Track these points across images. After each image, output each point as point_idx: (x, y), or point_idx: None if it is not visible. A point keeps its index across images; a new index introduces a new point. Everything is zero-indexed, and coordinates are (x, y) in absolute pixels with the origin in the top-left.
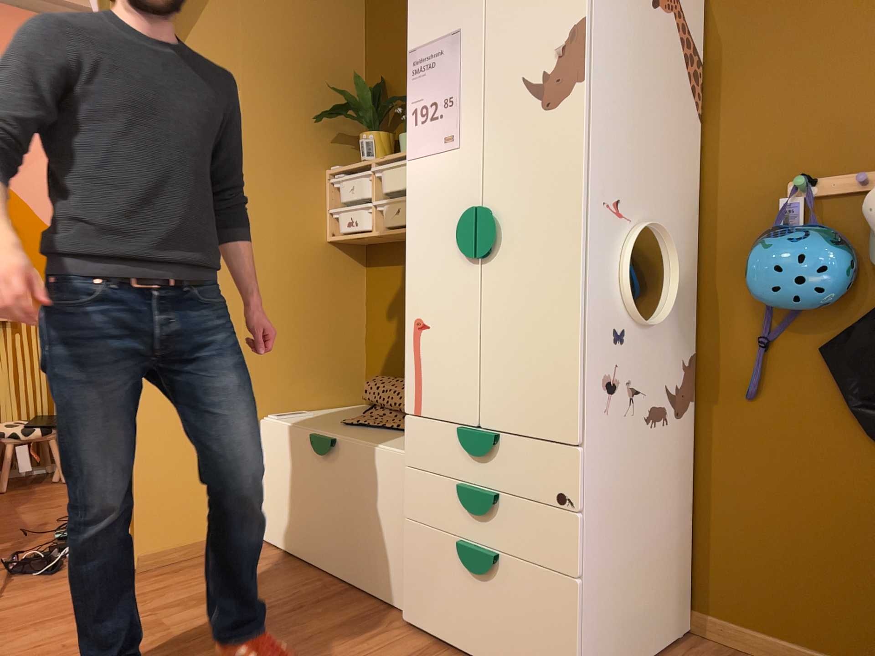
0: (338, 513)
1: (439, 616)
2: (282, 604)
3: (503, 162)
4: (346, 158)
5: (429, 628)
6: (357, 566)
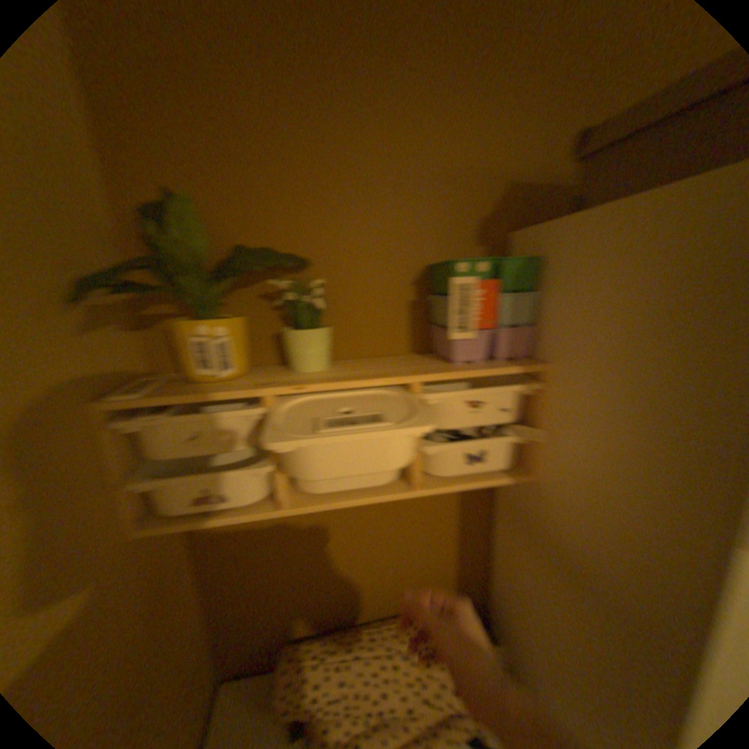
0: None
1: None
2: None
3: None
4: (116, 352)
5: None
6: None
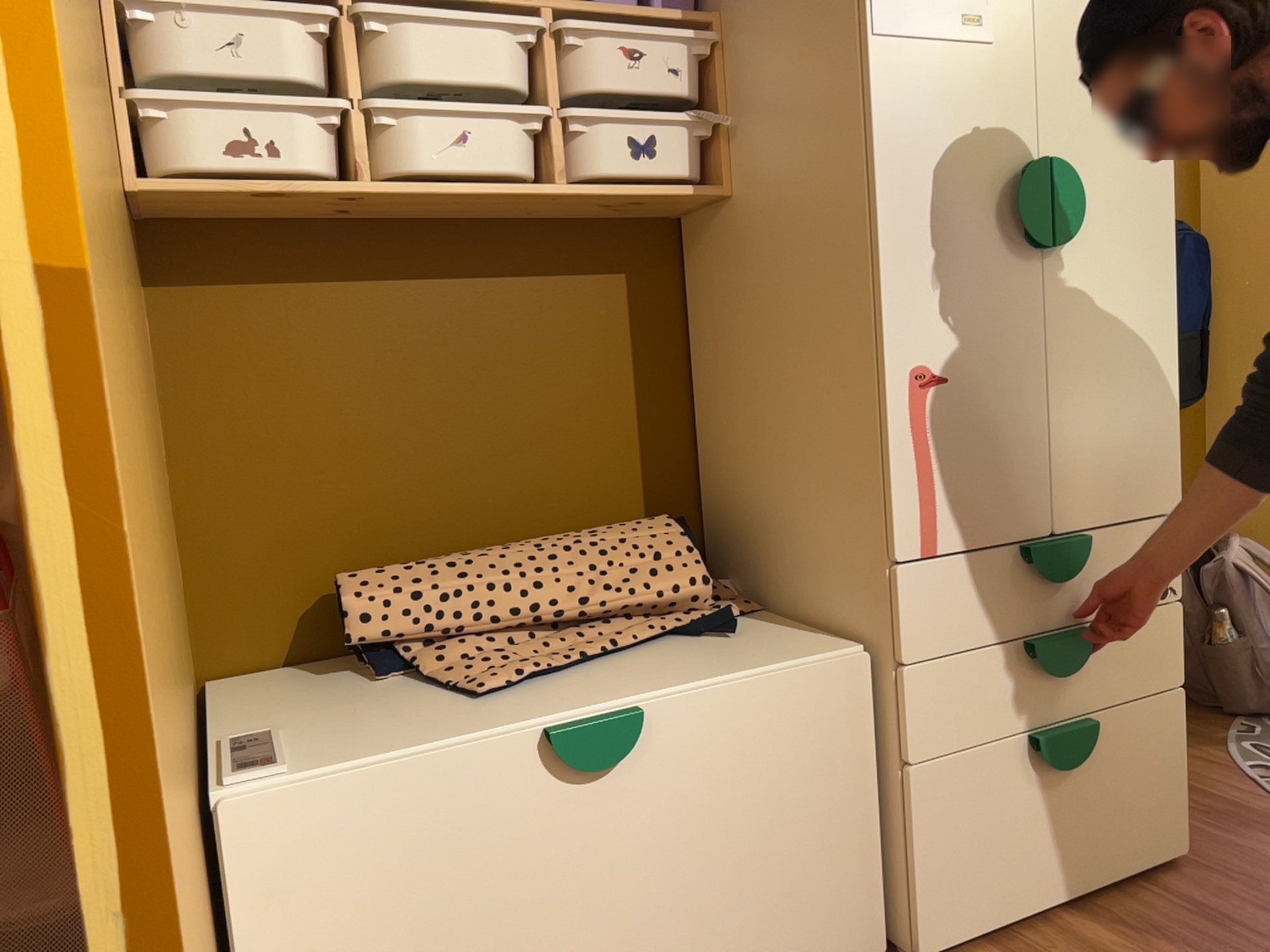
0: (666, 883)
1: (998, 888)
2: None
3: (1070, 93)
4: None
5: (980, 924)
6: None
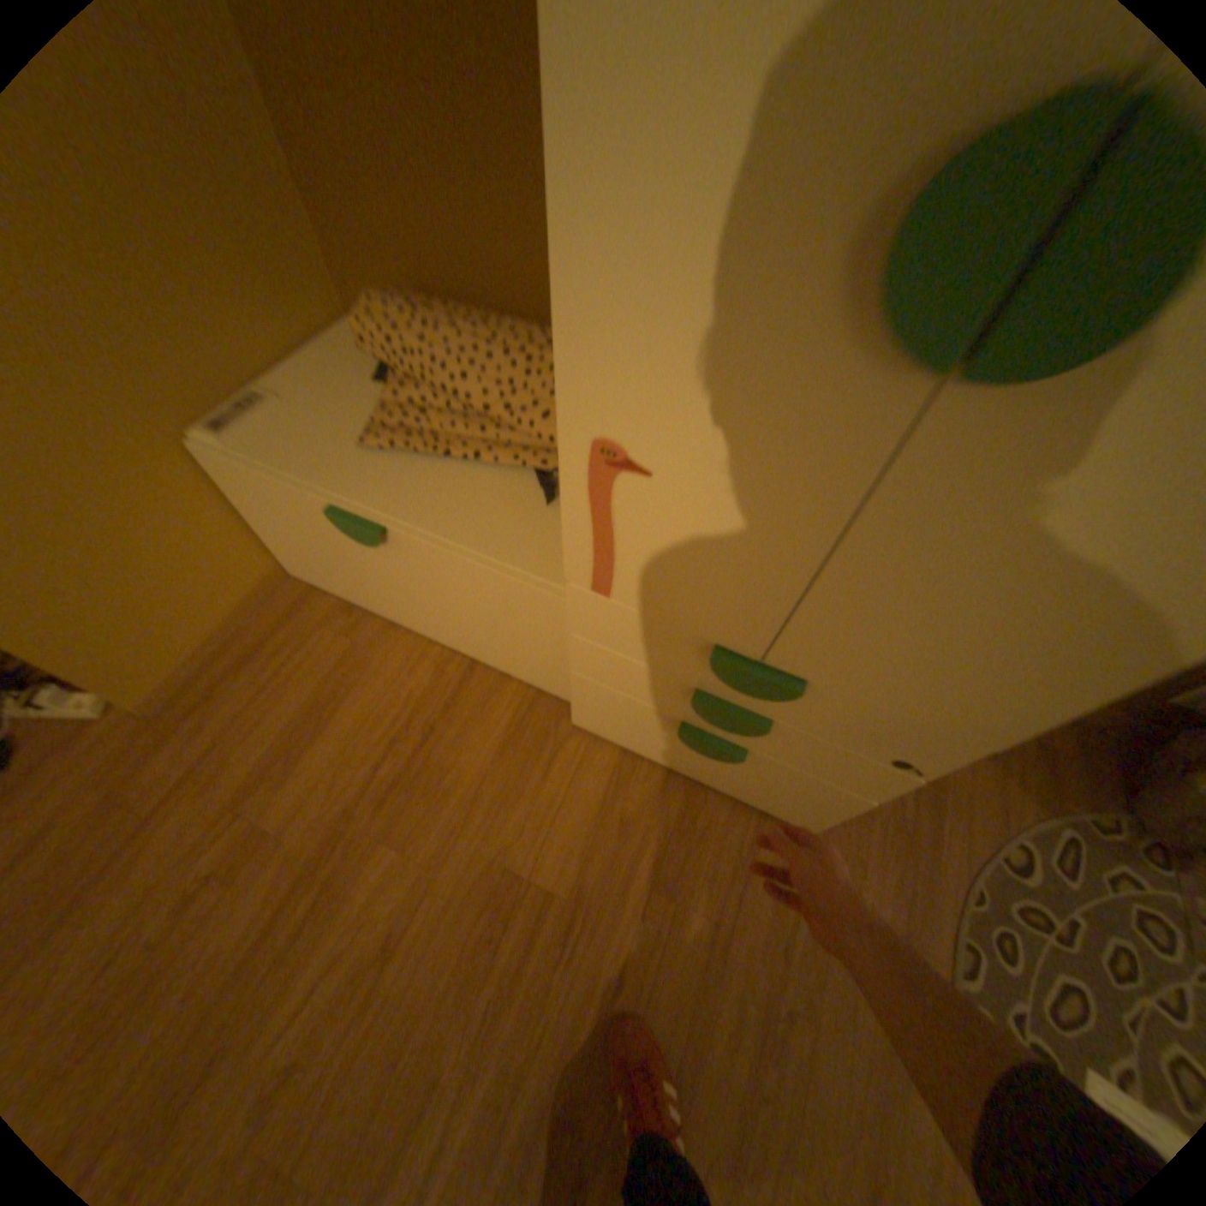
0: (429, 602)
1: (632, 741)
2: (404, 728)
3: None
4: None
5: (615, 740)
6: (479, 650)
